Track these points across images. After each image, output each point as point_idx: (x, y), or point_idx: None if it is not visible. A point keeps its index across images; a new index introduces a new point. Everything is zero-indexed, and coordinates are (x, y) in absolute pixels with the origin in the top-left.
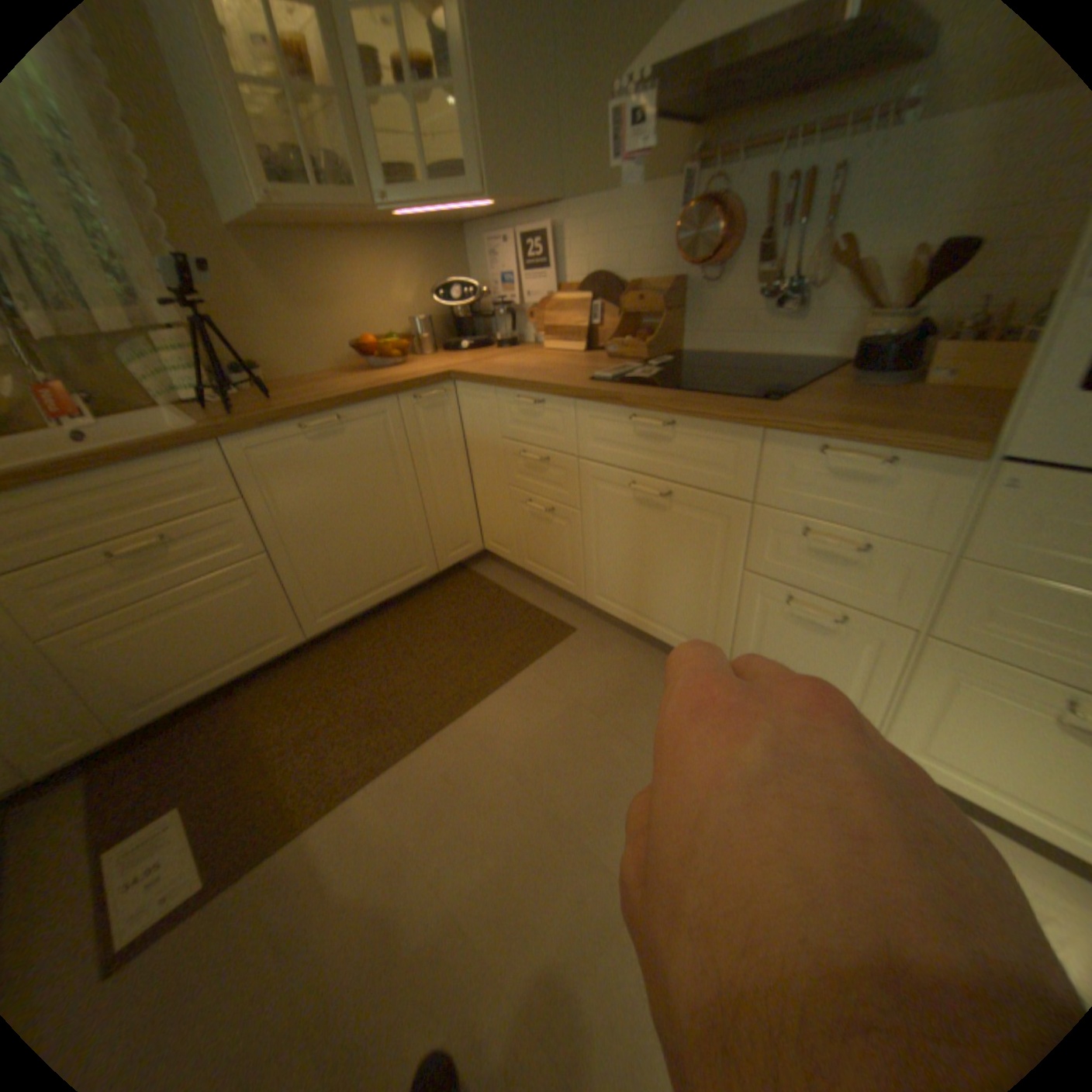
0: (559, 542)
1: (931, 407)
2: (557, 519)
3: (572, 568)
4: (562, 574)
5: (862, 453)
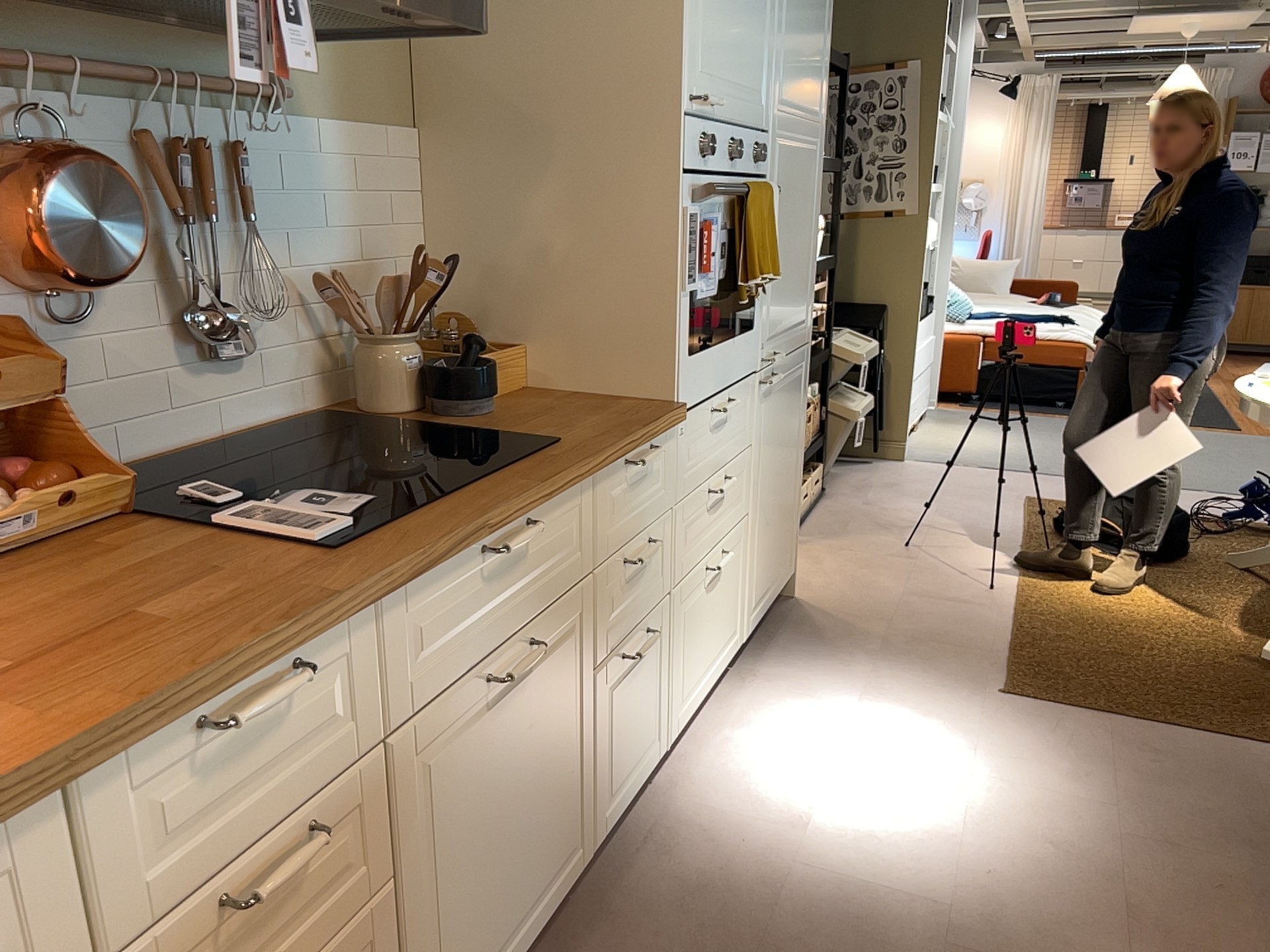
0: None
1: (584, 406)
2: None
3: None
4: None
5: (647, 451)
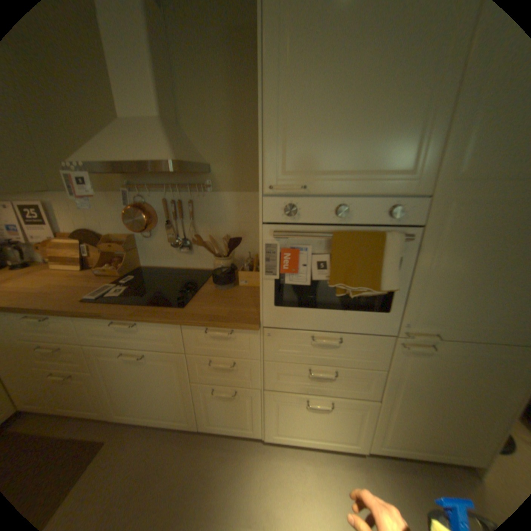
0: (81, 393)
1: (240, 303)
2: (76, 380)
3: (94, 405)
4: (88, 410)
5: (220, 331)
